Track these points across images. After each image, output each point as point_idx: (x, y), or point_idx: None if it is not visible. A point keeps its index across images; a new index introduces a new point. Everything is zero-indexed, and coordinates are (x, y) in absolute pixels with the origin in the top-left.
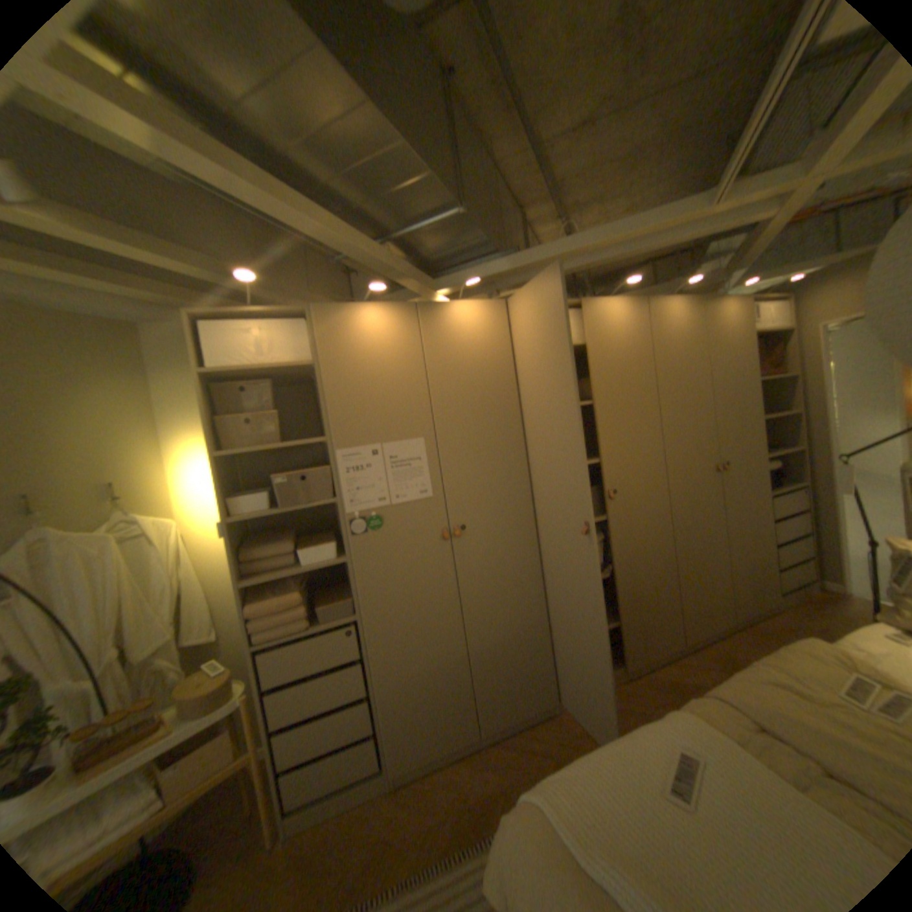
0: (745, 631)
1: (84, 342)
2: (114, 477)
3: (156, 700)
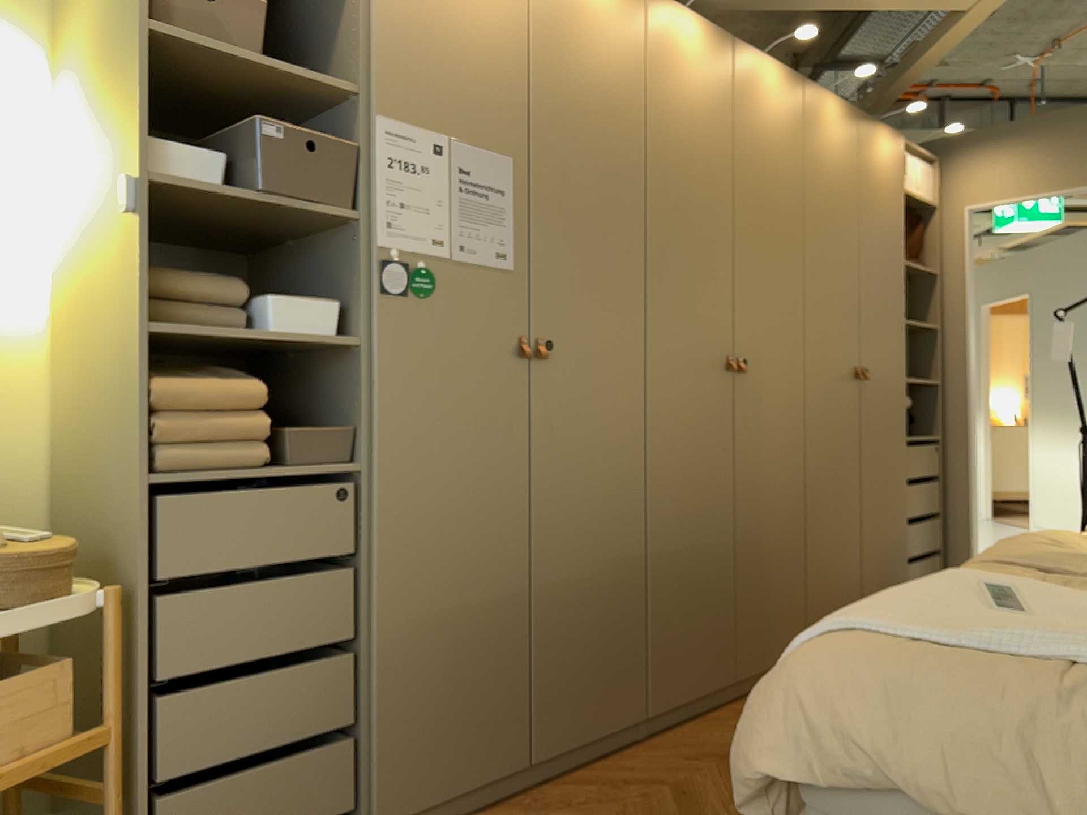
0: None
1: None
2: None
3: None
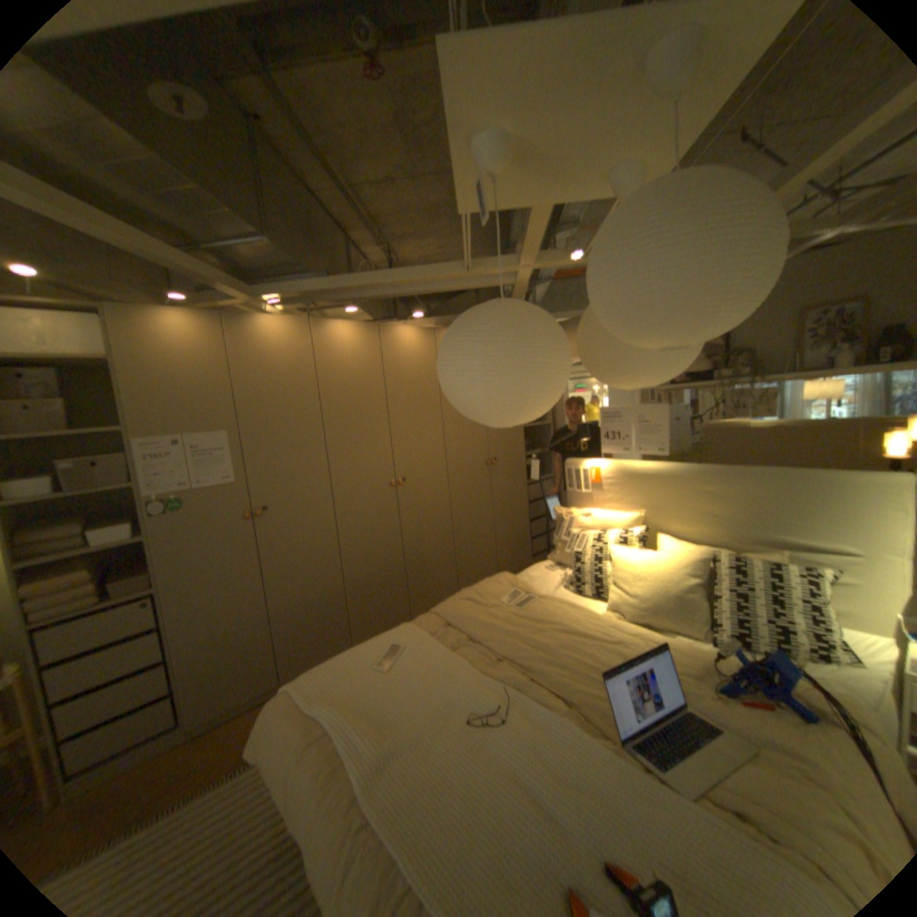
0: None
1: None
2: None
3: None
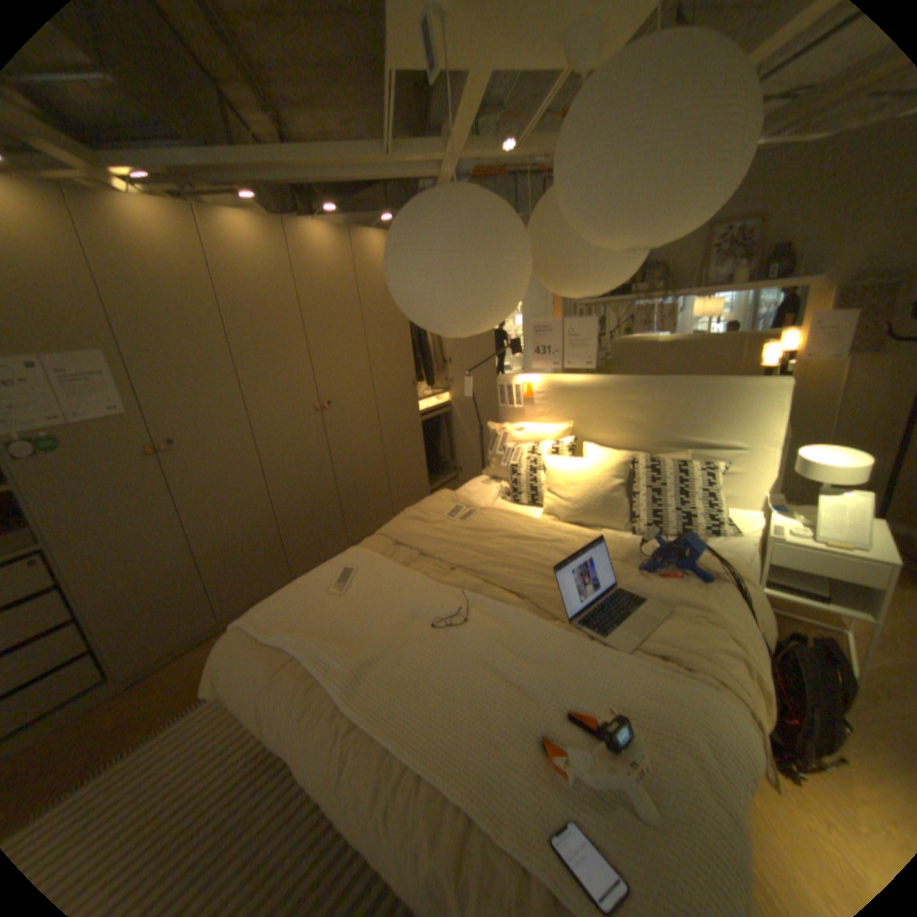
0: None
1: None
2: None
3: None
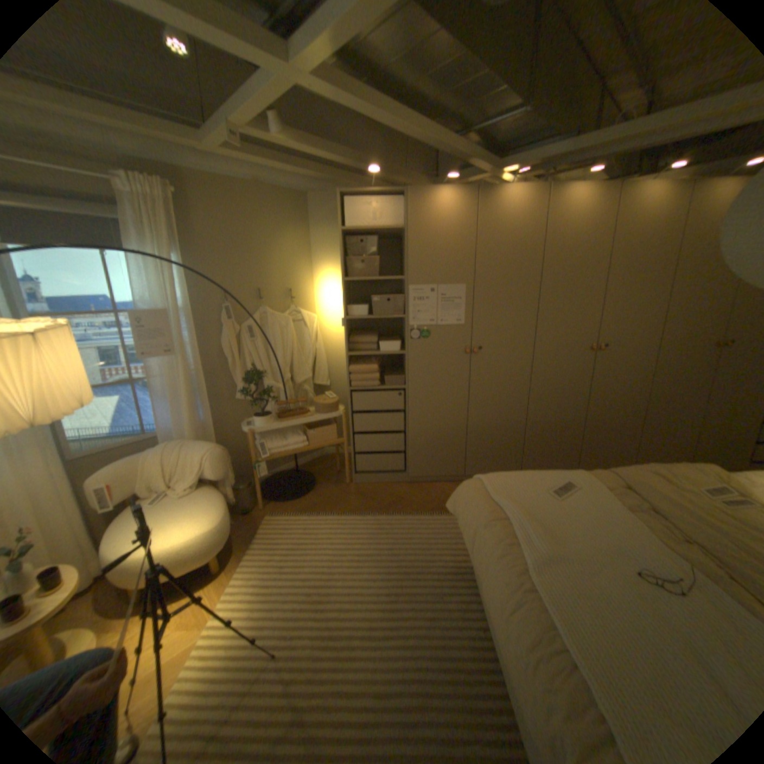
0: None
1: (281, 205)
2: (290, 286)
3: (306, 400)
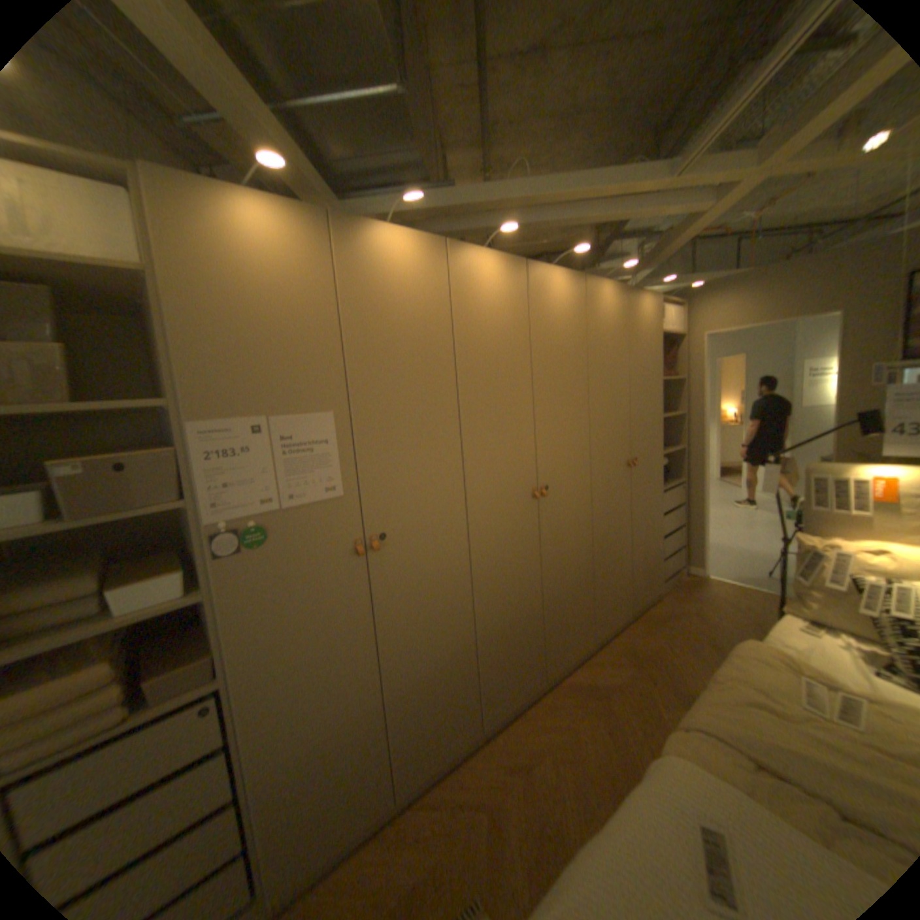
0: (638, 620)
1: None
2: None
3: None
